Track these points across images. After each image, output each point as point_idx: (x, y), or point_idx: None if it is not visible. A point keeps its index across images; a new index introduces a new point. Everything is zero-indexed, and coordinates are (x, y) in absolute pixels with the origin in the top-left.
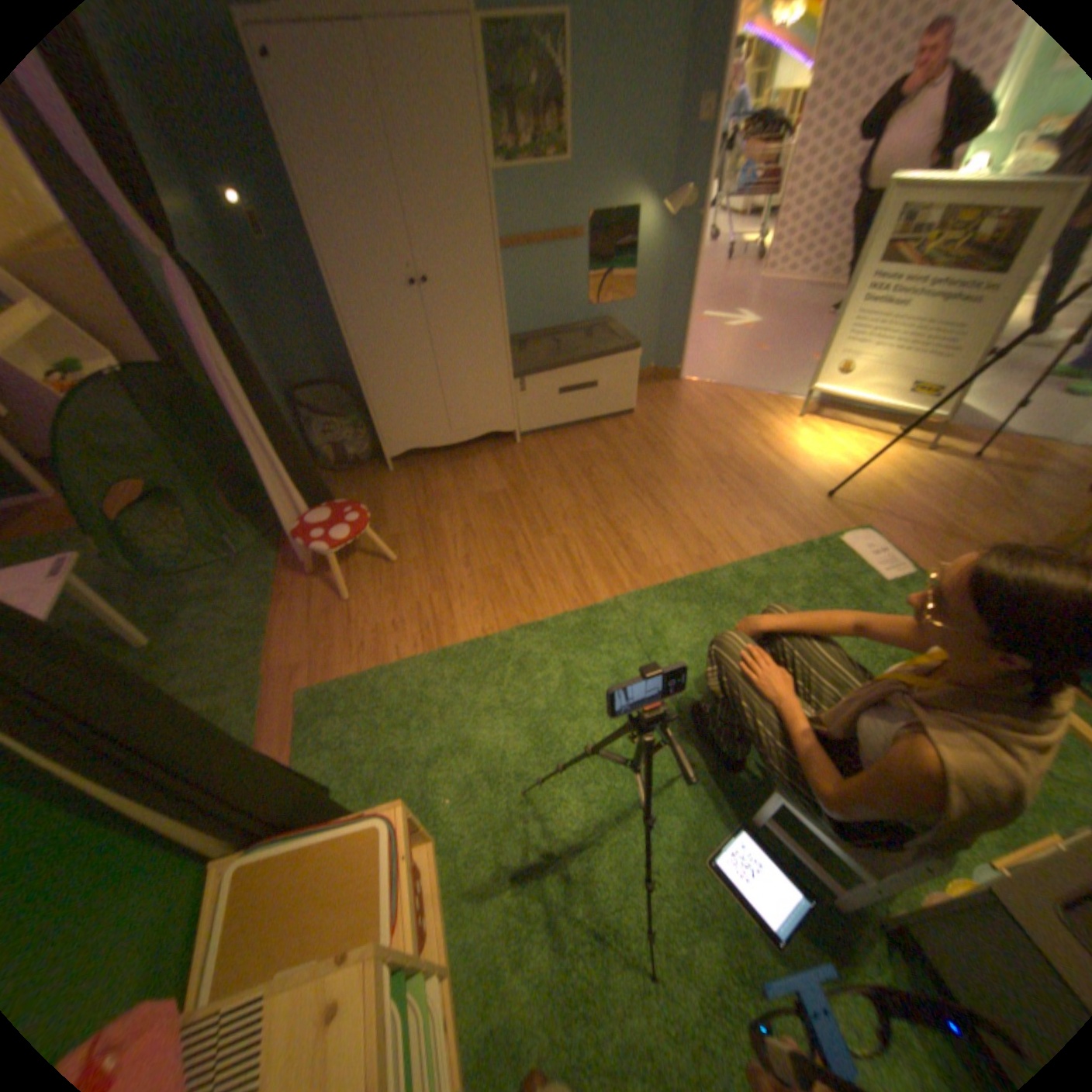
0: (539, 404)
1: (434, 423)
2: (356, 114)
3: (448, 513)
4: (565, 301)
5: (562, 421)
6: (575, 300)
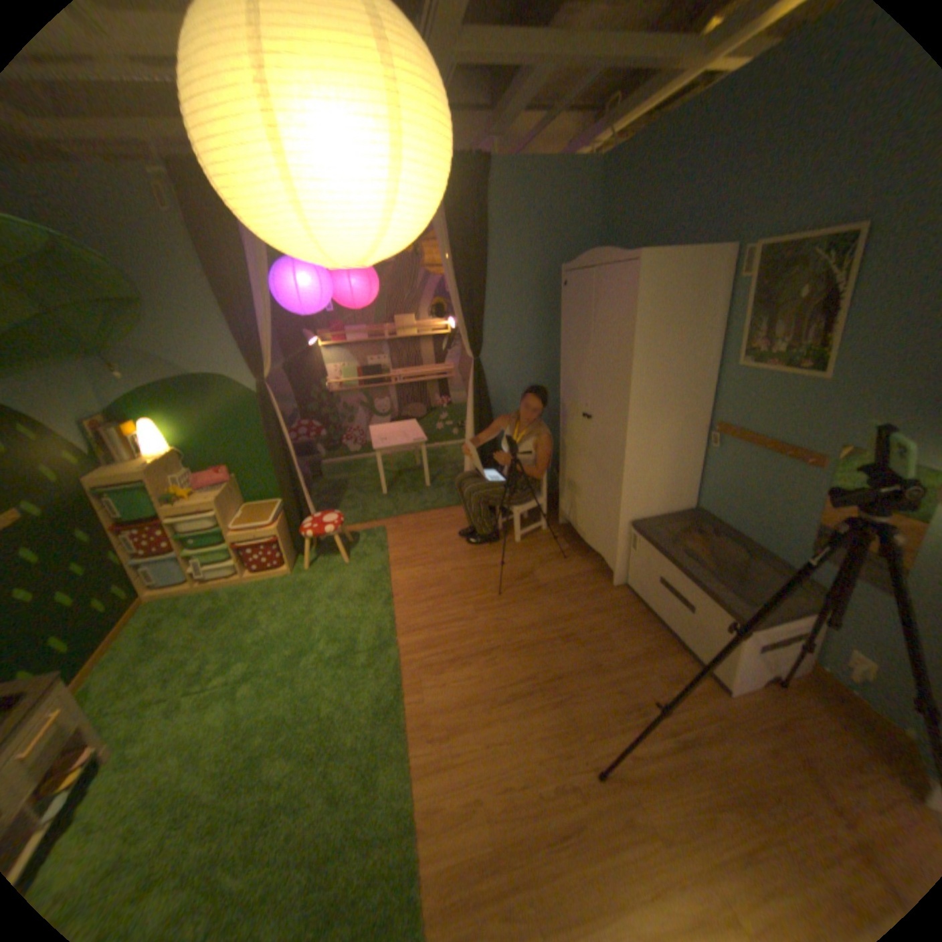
0: (642, 574)
1: (579, 515)
2: (584, 314)
3: (510, 557)
4: (783, 526)
5: (656, 613)
6: (797, 533)
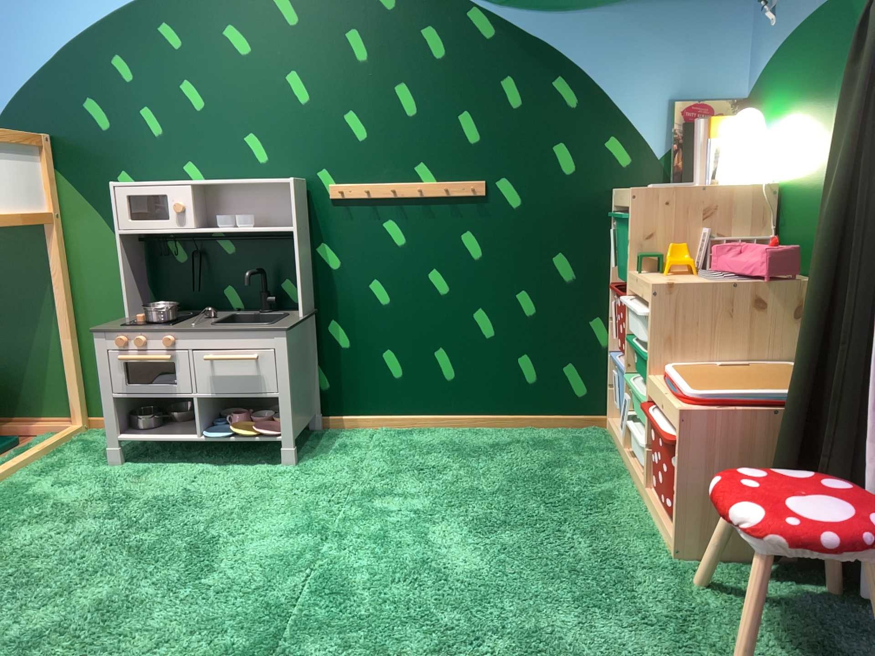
0: None
1: None
2: None
3: None
4: None
5: None
6: None
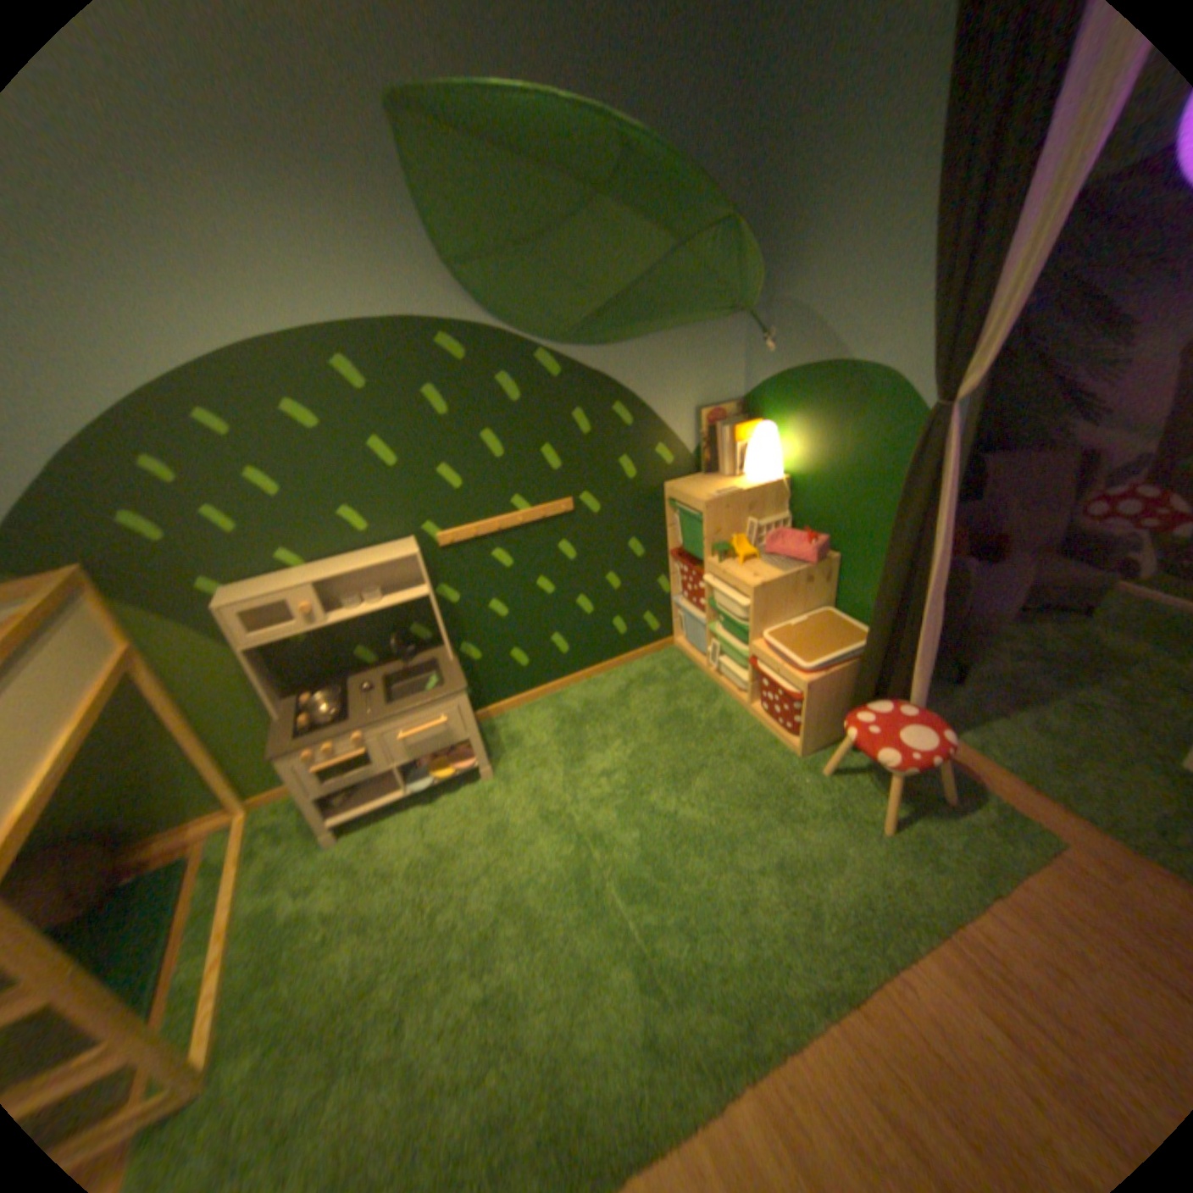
0: None
1: None
2: None
3: None
4: None
5: None
6: None
